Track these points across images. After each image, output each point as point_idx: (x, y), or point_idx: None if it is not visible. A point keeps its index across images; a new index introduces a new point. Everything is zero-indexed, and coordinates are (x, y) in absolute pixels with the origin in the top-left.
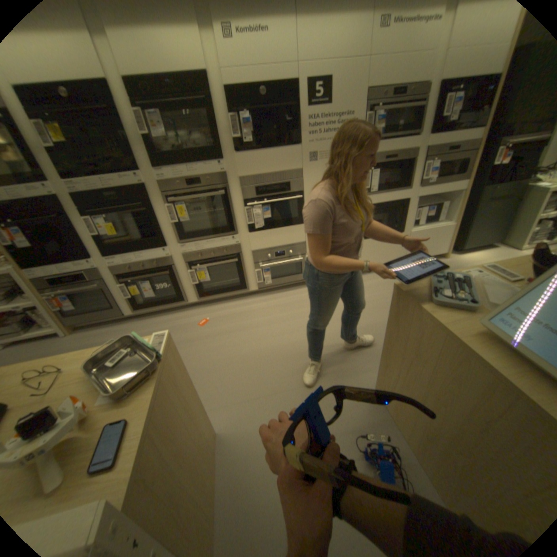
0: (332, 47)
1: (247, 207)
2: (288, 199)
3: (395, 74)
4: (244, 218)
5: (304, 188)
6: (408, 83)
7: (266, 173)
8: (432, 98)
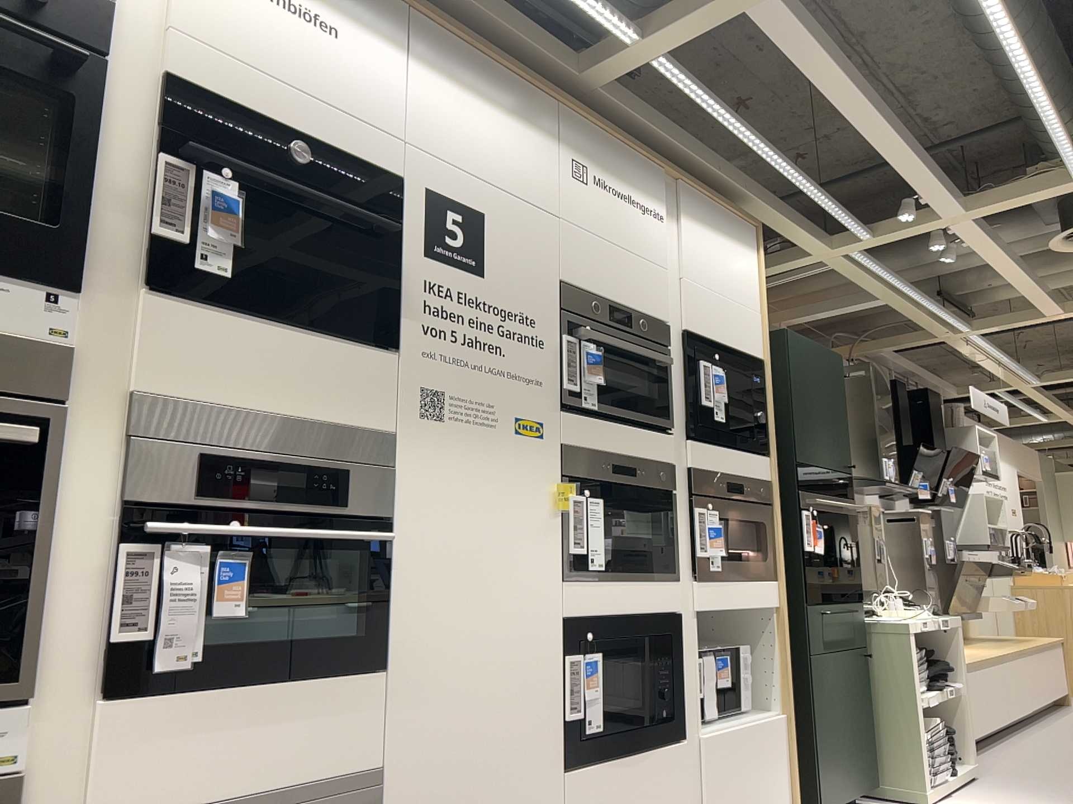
0: (485, 159)
1: (141, 543)
2: (345, 536)
3: (608, 278)
4: (100, 605)
5: (399, 510)
6: (632, 309)
7: (258, 414)
8: (675, 359)
